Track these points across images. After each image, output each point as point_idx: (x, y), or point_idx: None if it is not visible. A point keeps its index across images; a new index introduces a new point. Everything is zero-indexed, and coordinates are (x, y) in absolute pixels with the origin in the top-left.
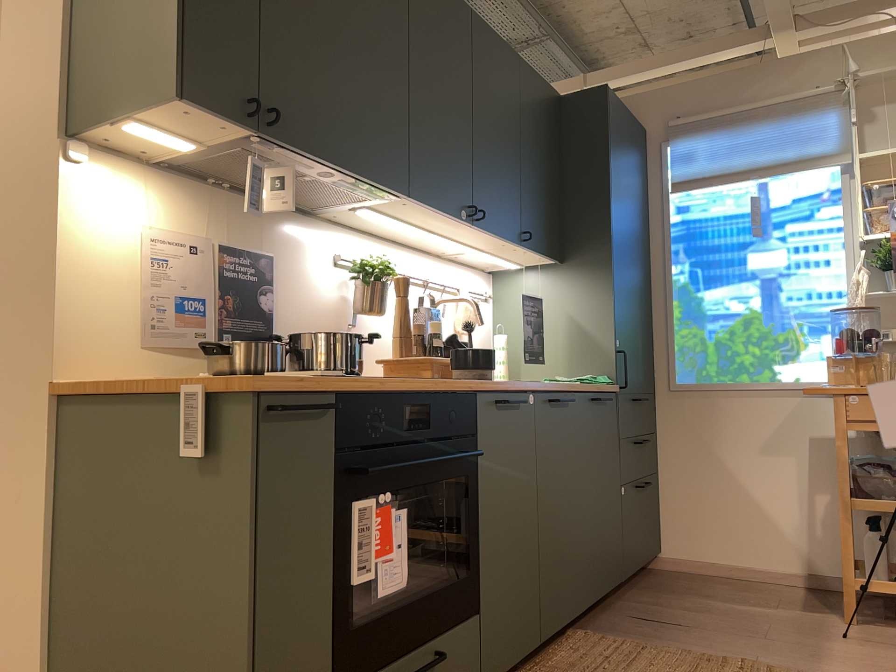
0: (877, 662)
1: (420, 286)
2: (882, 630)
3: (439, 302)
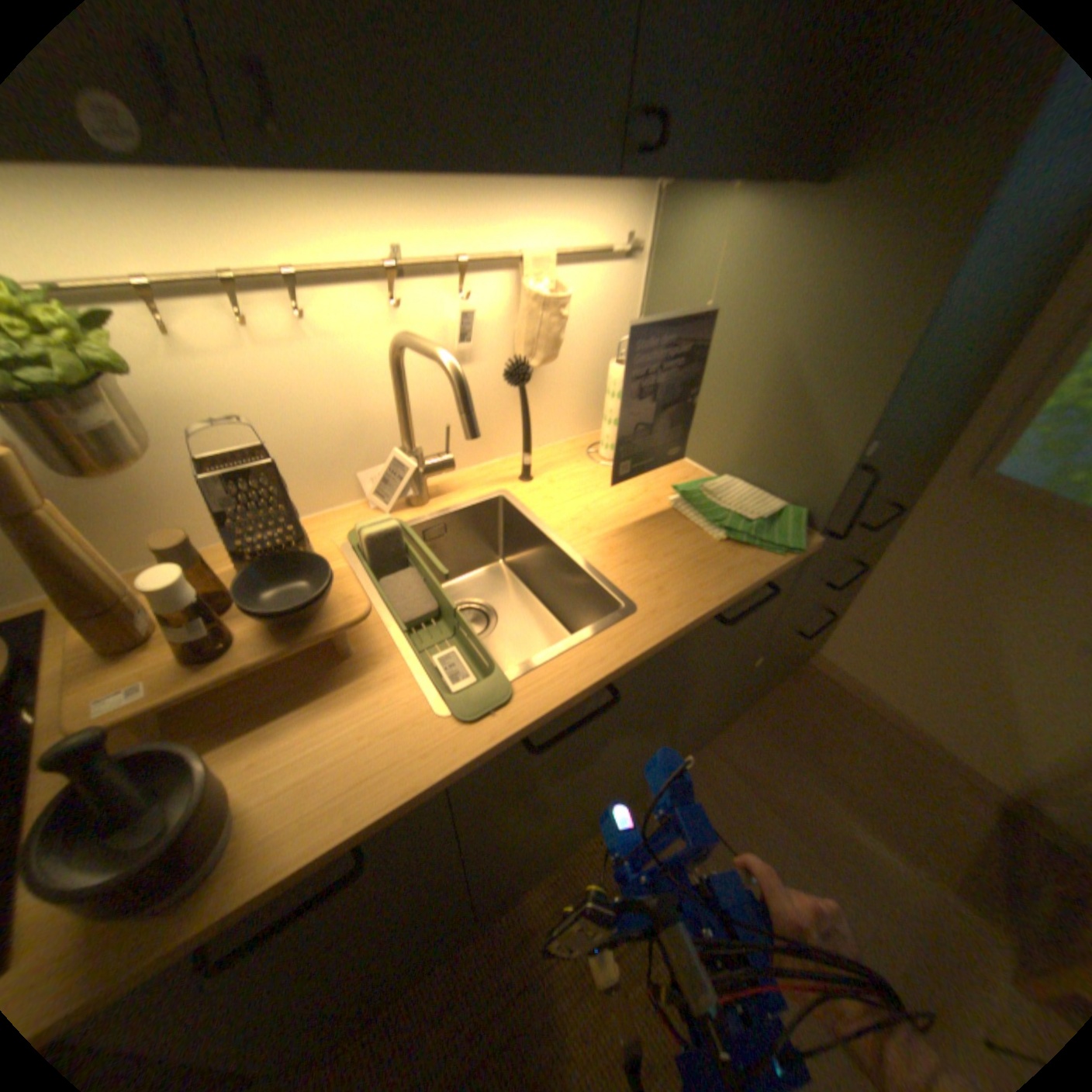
0: None
1: (400, 267)
2: None
3: (404, 342)
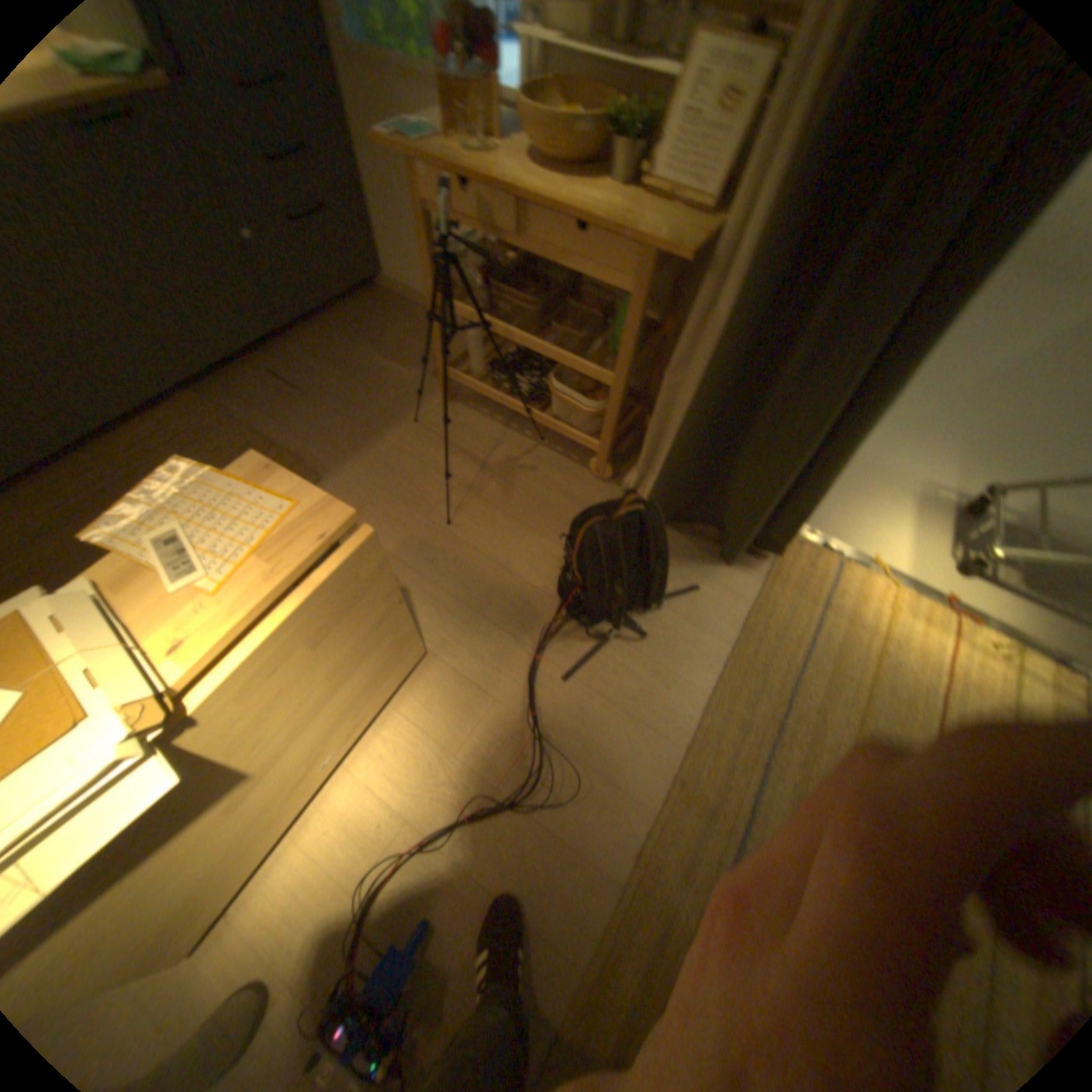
0: (396, 461)
1: None
2: (458, 414)
3: None
